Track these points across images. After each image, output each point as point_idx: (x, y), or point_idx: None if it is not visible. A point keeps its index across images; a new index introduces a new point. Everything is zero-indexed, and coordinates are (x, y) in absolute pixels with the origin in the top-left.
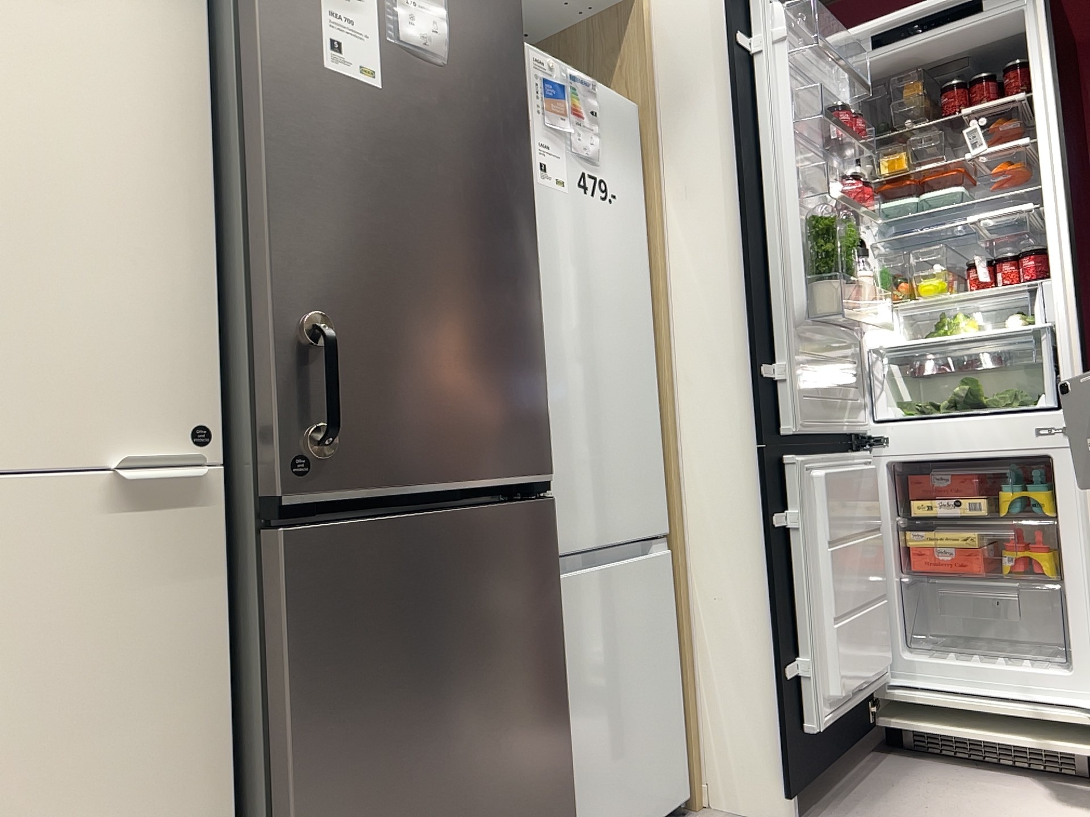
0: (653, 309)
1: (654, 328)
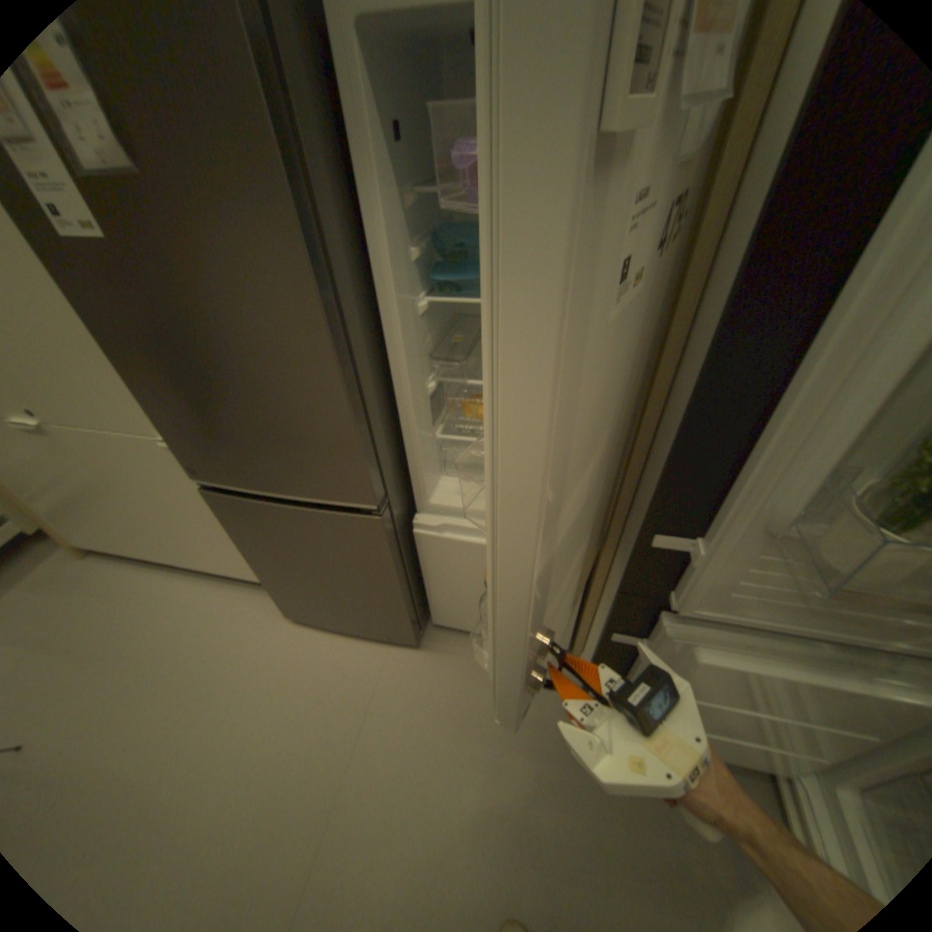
0: (658, 351)
1: (651, 375)
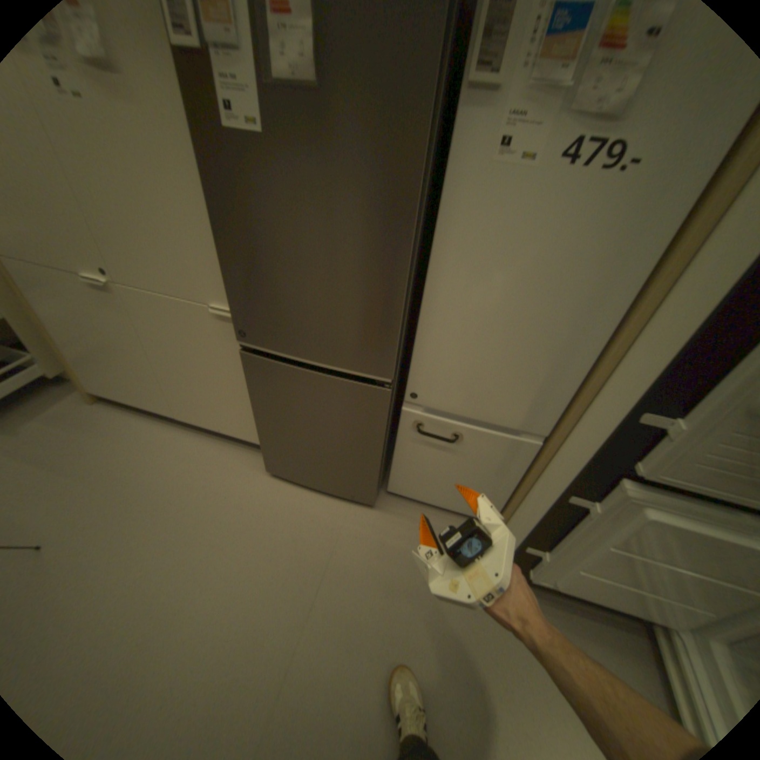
0: (648, 285)
1: (636, 303)
